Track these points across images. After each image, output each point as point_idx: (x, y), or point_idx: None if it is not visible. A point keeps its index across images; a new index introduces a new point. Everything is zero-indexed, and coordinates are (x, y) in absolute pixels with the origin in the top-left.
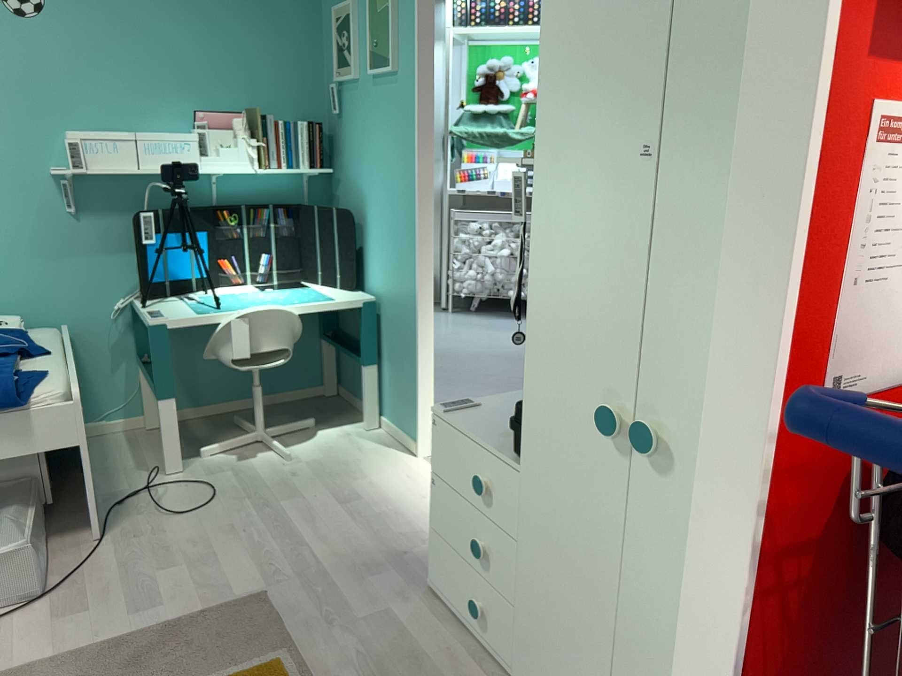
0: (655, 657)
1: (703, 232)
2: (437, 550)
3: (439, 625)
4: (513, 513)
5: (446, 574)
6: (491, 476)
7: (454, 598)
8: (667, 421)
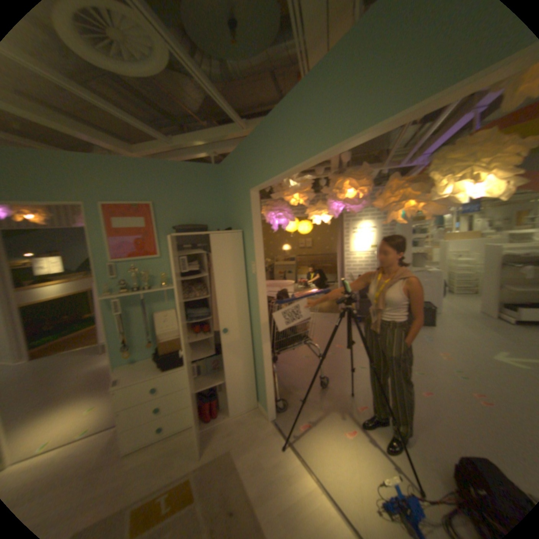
0: (232, 368)
1: (225, 296)
2: (124, 438)
3: (143, 454)
4: (166, 388)
5: (132, 441)
6: (153, 387)
7: (140, 443)
8: (225, 327)
